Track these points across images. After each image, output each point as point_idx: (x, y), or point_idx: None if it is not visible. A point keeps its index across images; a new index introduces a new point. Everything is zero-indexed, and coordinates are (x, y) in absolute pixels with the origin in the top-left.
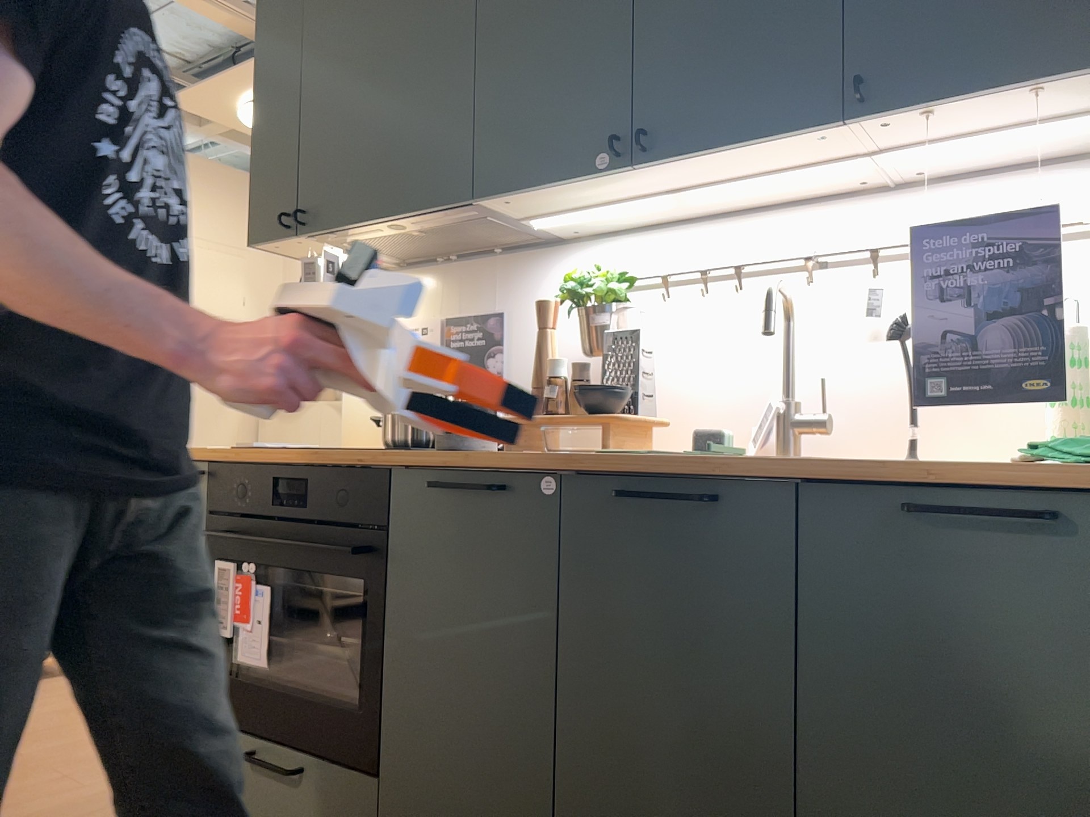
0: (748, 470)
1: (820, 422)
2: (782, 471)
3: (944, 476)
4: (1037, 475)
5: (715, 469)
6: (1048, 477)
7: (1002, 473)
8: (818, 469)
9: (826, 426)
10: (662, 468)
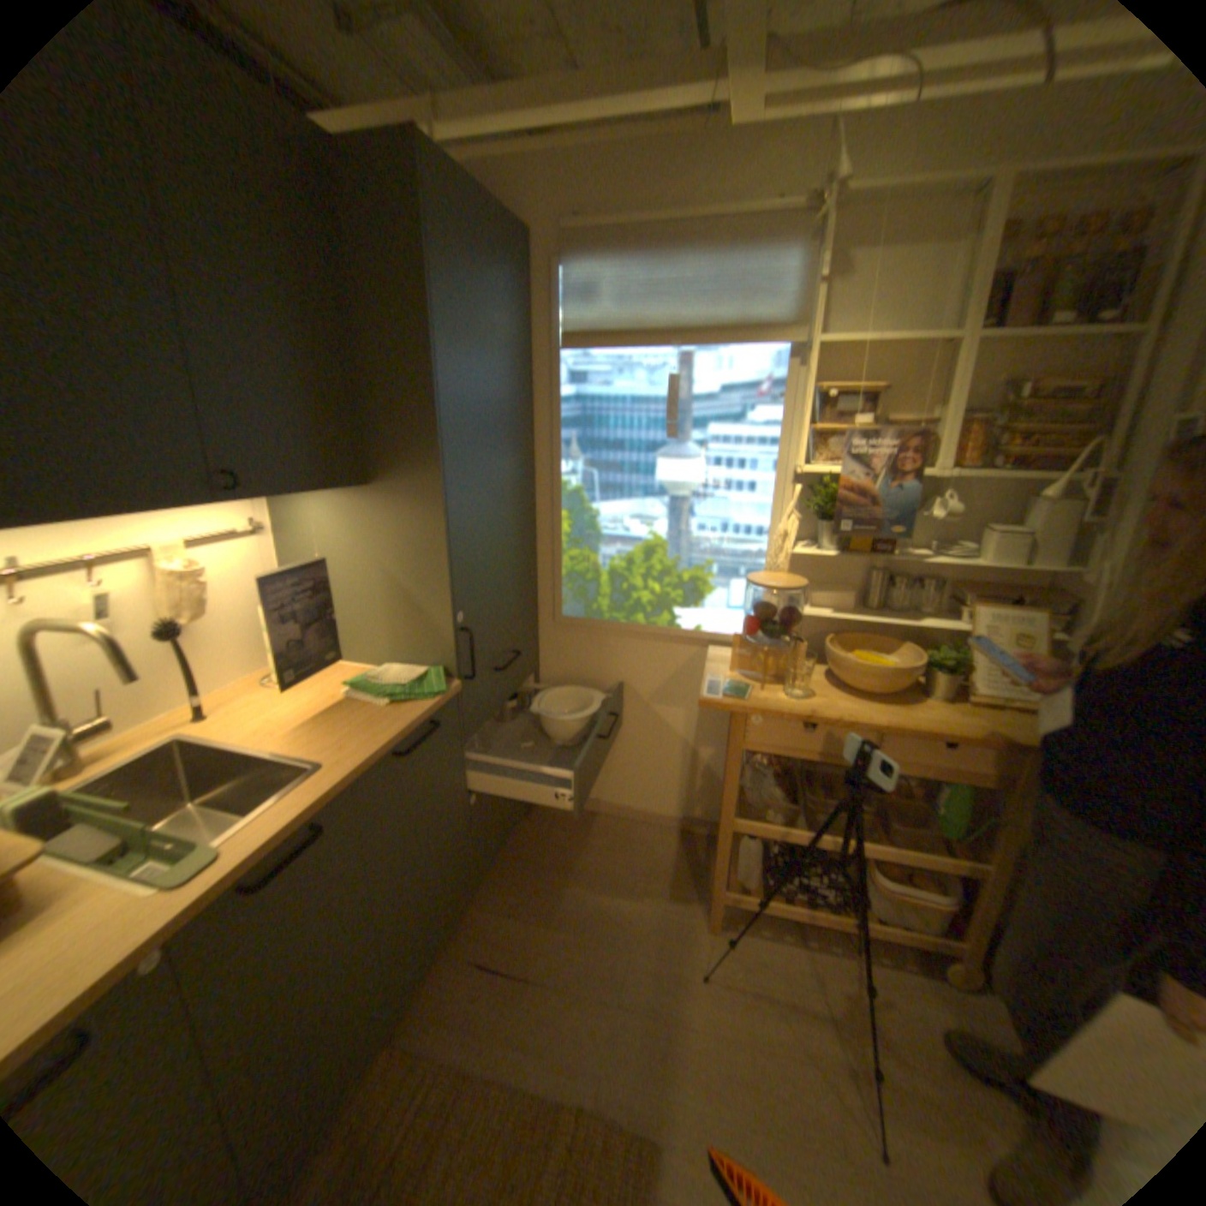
0: (331, 795)
1: (107, 726)
2: (349, 781)
3: (406, 732)
4: (431, 712)
5: (312, 810)
6: (424, 710)
7: (411, 717)
8: (366, 766)
9: (105, 727)
10: (262, 842)
